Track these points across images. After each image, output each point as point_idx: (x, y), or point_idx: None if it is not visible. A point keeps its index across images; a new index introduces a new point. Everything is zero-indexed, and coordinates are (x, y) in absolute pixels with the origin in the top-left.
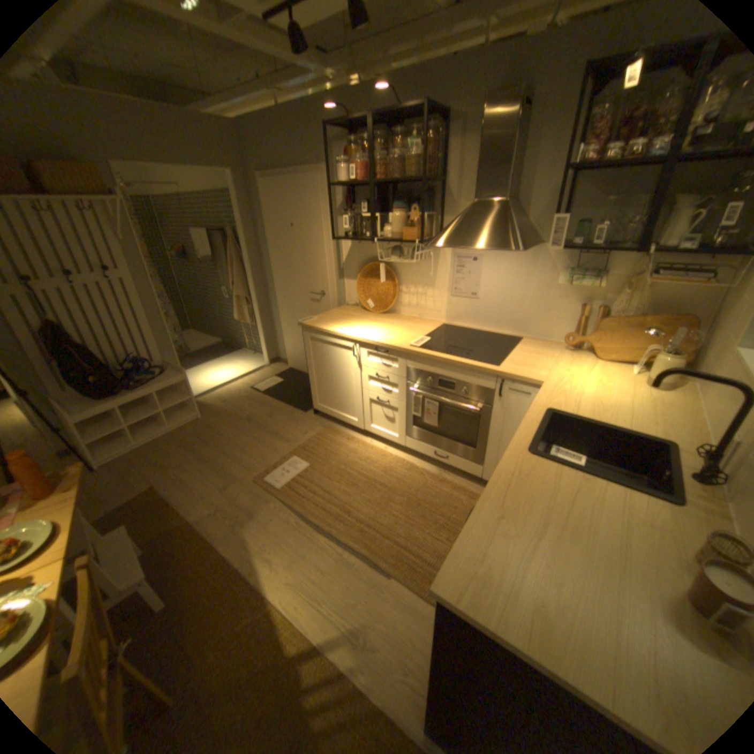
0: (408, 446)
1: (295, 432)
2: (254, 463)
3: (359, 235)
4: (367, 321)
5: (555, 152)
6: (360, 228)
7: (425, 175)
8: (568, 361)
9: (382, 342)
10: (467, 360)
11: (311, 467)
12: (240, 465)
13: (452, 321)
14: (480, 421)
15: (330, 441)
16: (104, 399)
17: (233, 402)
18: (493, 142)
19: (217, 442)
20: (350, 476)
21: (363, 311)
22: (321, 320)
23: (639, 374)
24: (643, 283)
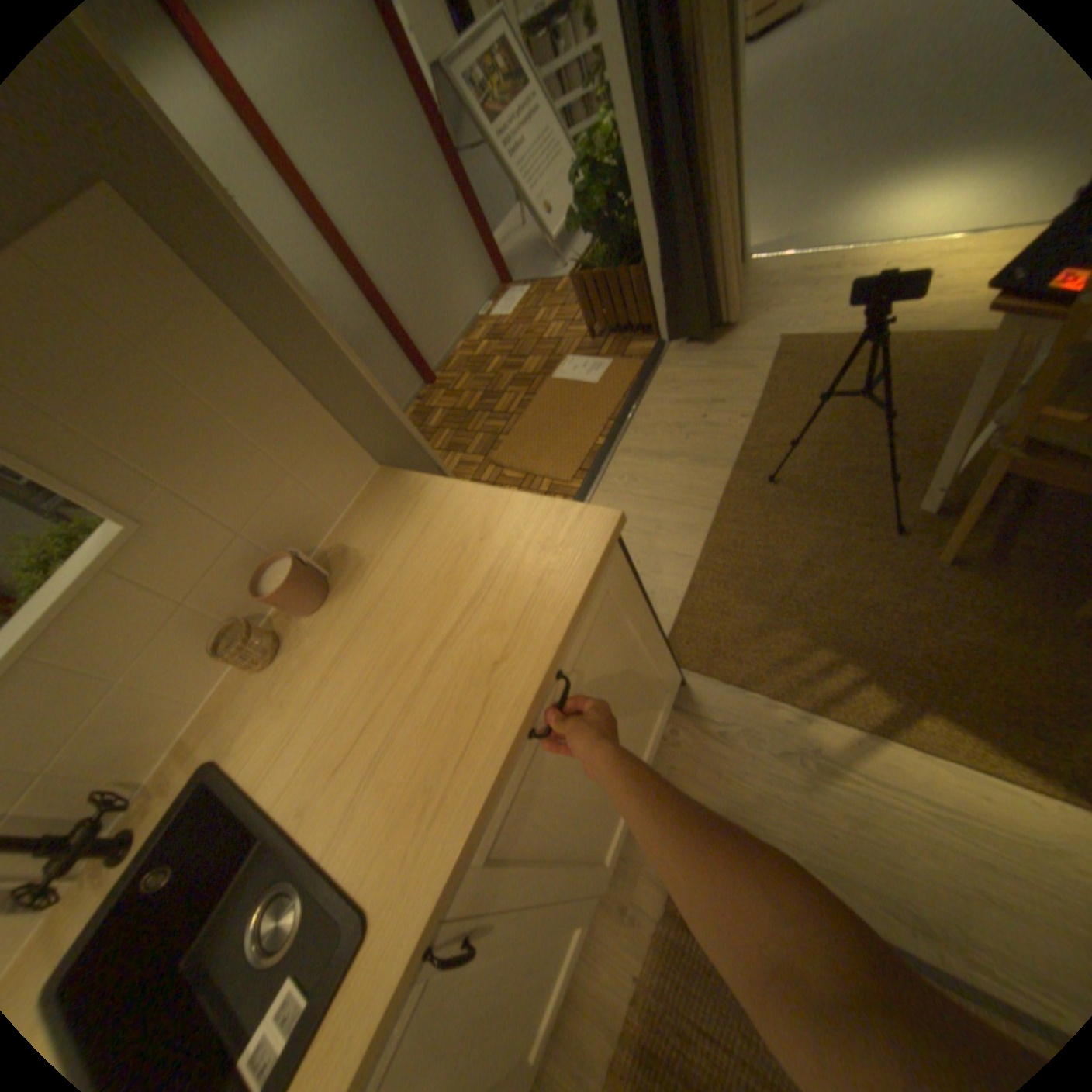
0: None
1: None
2: None
3: None
4: None
5: None
6: None
7: None
8: None
9: None
10: None
11: None
12: None
13: None
14: None
15: None
16: None
17: None
18: None
19: None
20: None
21: None
22: None
23: None
24: None
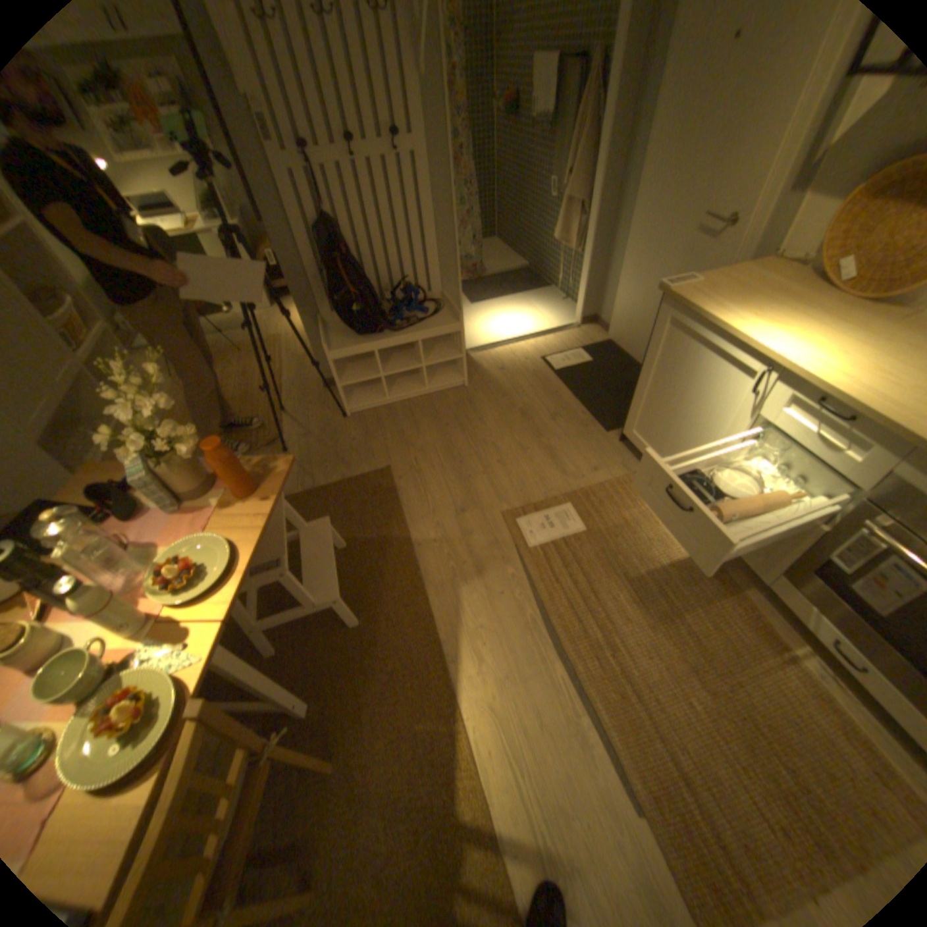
0: (777, 591)
1: (581, 461)
2: (510, 489)
3: None
4: (824, 314)
5: None
6: None
7: None
8: None
9: (854, 393)
10: None
11: (586, 535)
12: (492, 481)
13: None
14: None
15: (630, 502)
16: (366, 335)
17: (513, 374)
18: None
19: (476, 432)
20: (642, 586)
21: (820, 281)
22: (711, 287)
23: None
24: None
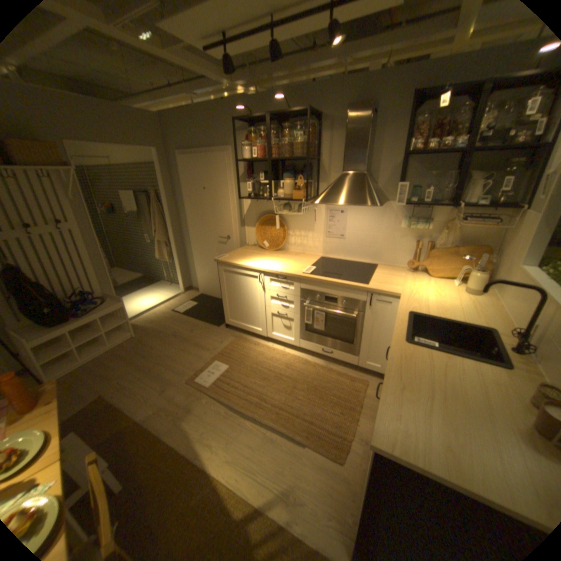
0: (302, 346)
1: (213, 342)
2: (185, 369)
3: (257, 195)
4: (266, 256)
5: (394, 143)
6: (259, 190)
7: (307, 155)
8: (412, 279)
9: (281, 271)
10: (345, 281)
11: (230, 368)
12: (173, 371)
13: (327, 254)
14: (356, 324)
15: (241, 347)
16: (56, 326)
17: (160, 322)
18: (354, 135)
19: (151, 354)
20: (261, 372)
21: (261, 249)
22: (231, 257)
23: (459, 286)
24: (455, 226)
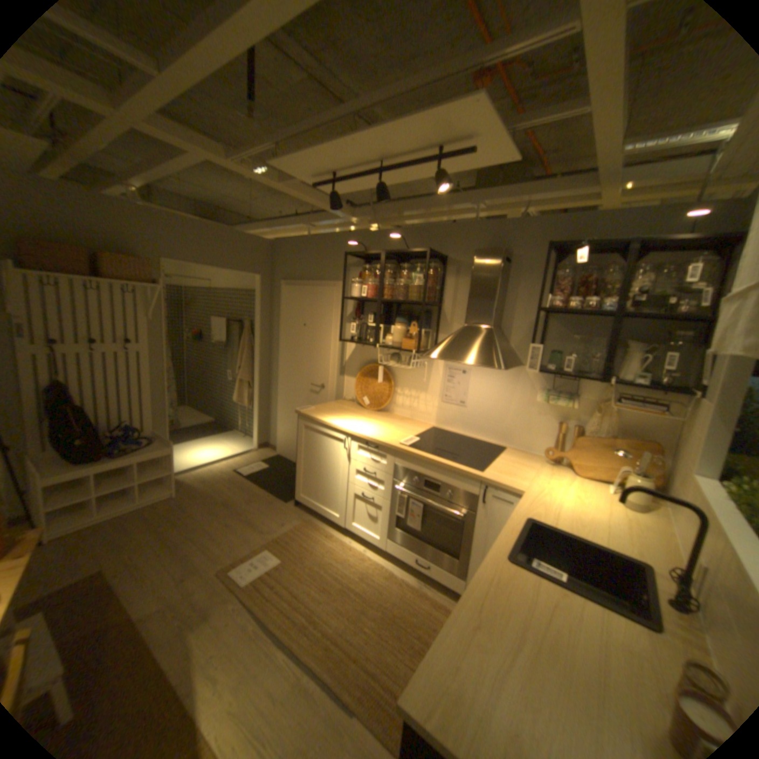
0: (388, 552)
1: (270, 524)
2: (221, 554)
3: (363, 340)
4: (361, 416)
5: (530, 297)
6: (365, 334)
7: (424, 301)
8: (548, 475)
9: (372, 437)
10: (453, 463)
11: (282, 565)
12: (204, 554)
13: (441, 425)
14: (464, 529)
15: (306, 537)
16: (81, 465)
17: (212, 484)
18: (480, 284)
19: (185, 526)
20: (322, 580)
21: (358, 406)
22: (317, 410)
23: (615, 495)
24: (611, 409)
